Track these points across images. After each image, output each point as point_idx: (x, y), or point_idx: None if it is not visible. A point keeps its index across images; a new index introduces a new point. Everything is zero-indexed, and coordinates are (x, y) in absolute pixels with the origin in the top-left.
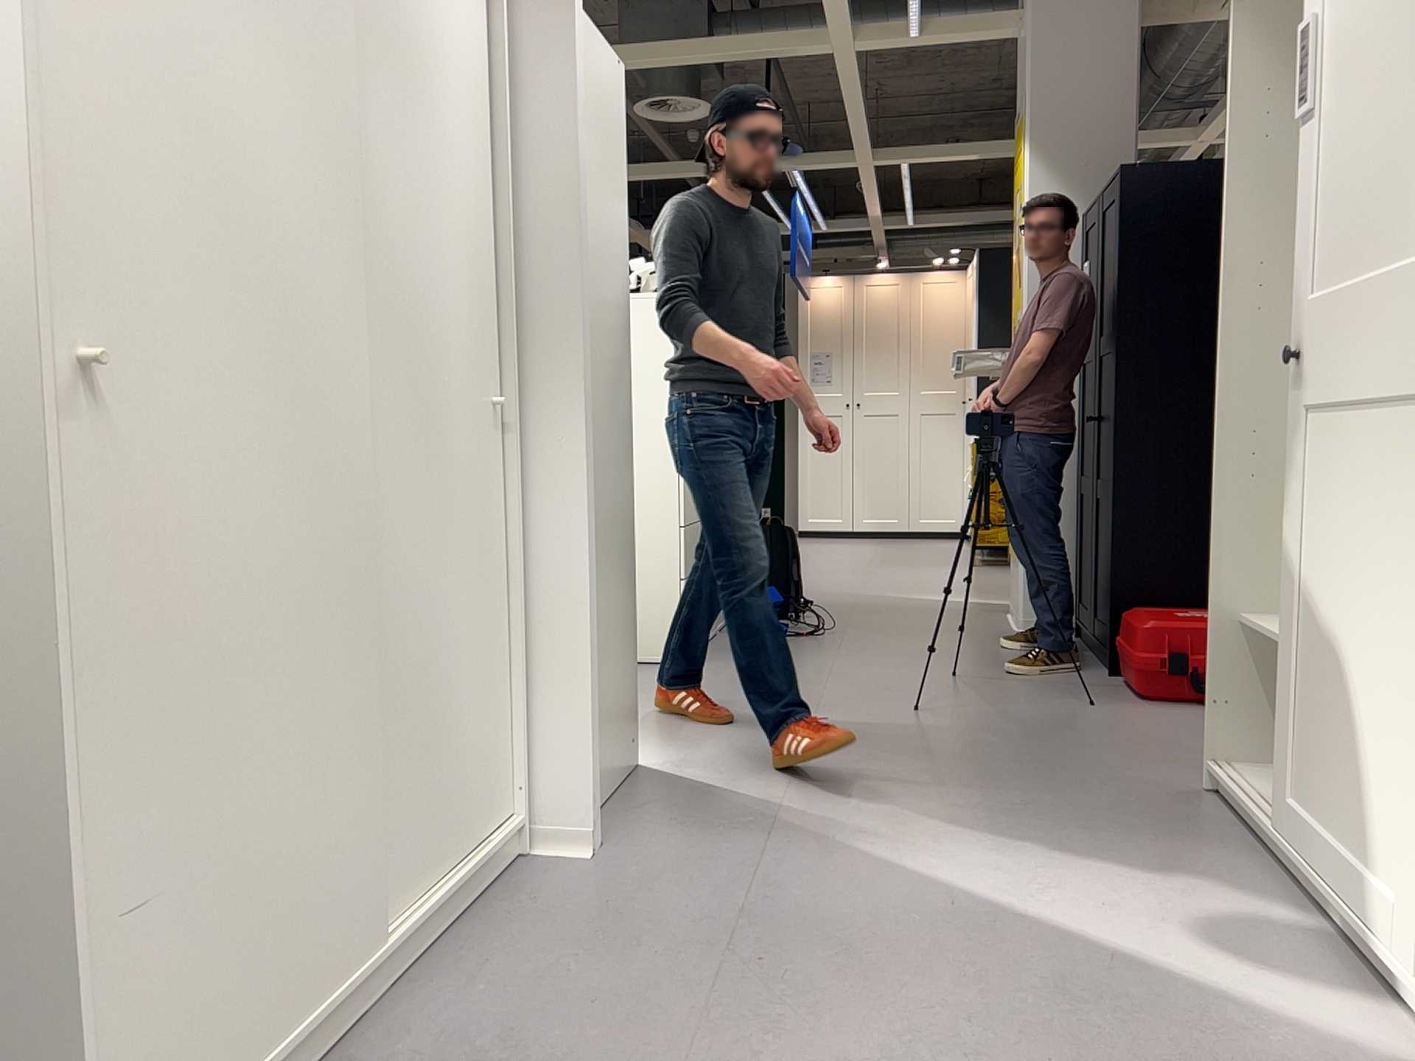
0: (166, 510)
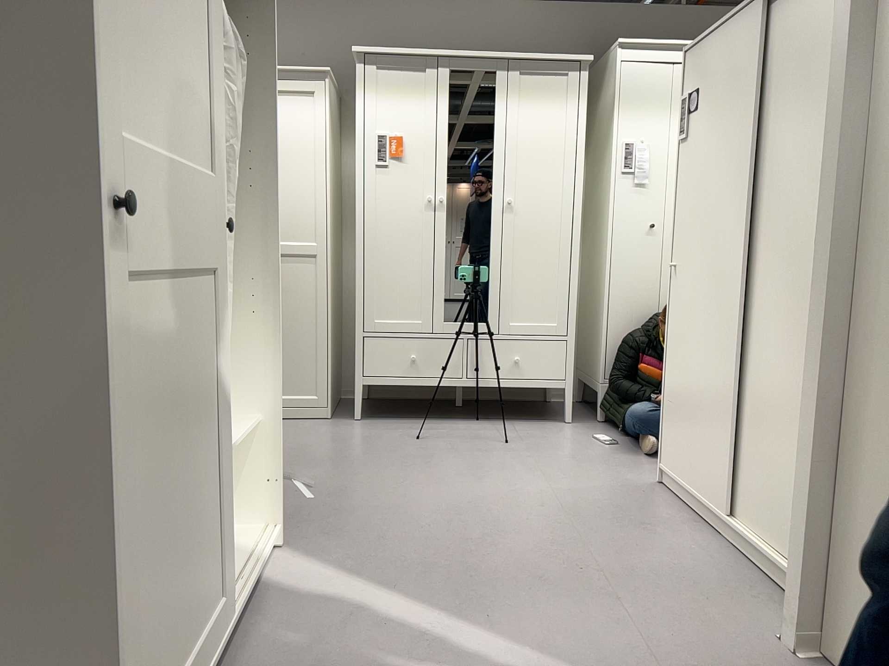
0: (671, 305)
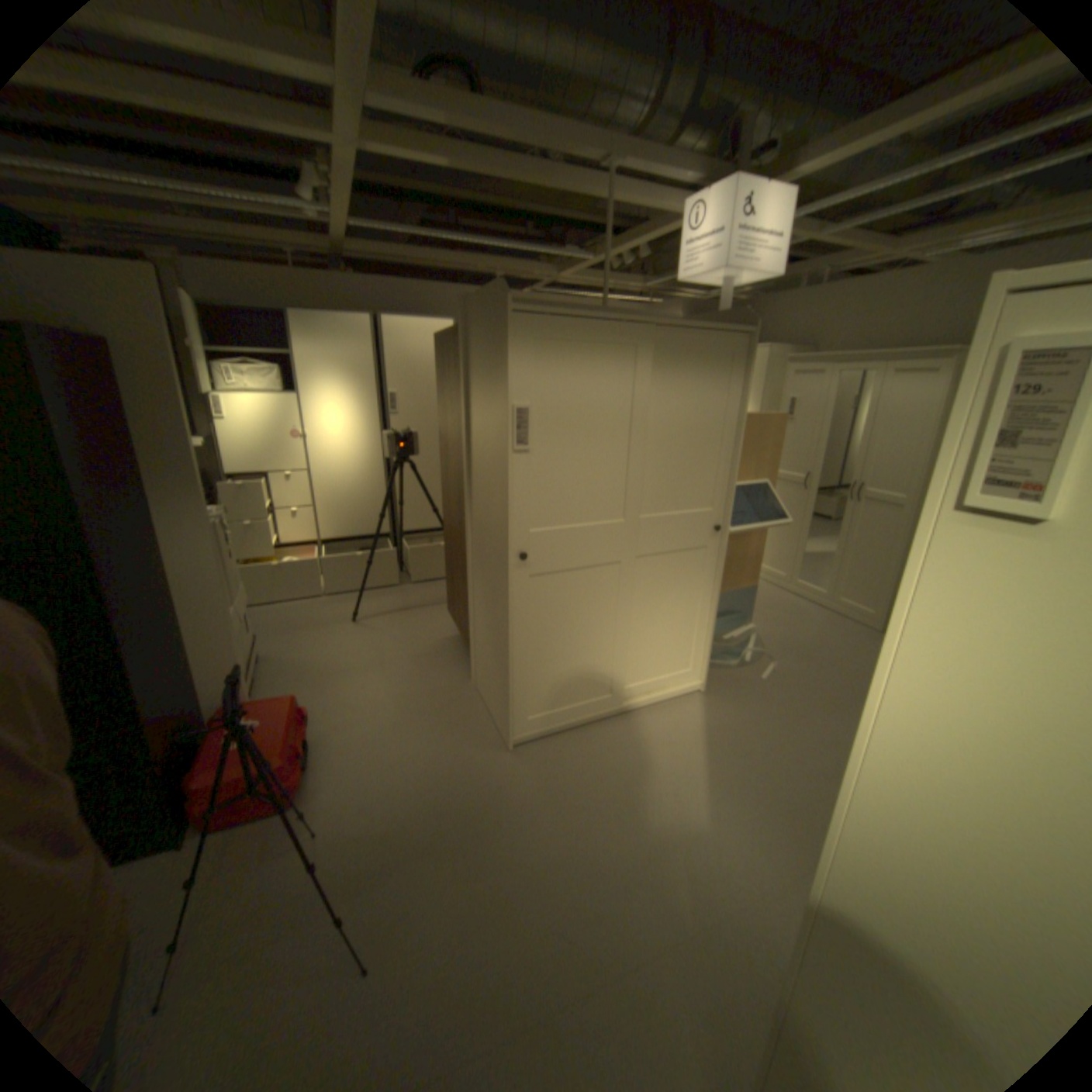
0: None
